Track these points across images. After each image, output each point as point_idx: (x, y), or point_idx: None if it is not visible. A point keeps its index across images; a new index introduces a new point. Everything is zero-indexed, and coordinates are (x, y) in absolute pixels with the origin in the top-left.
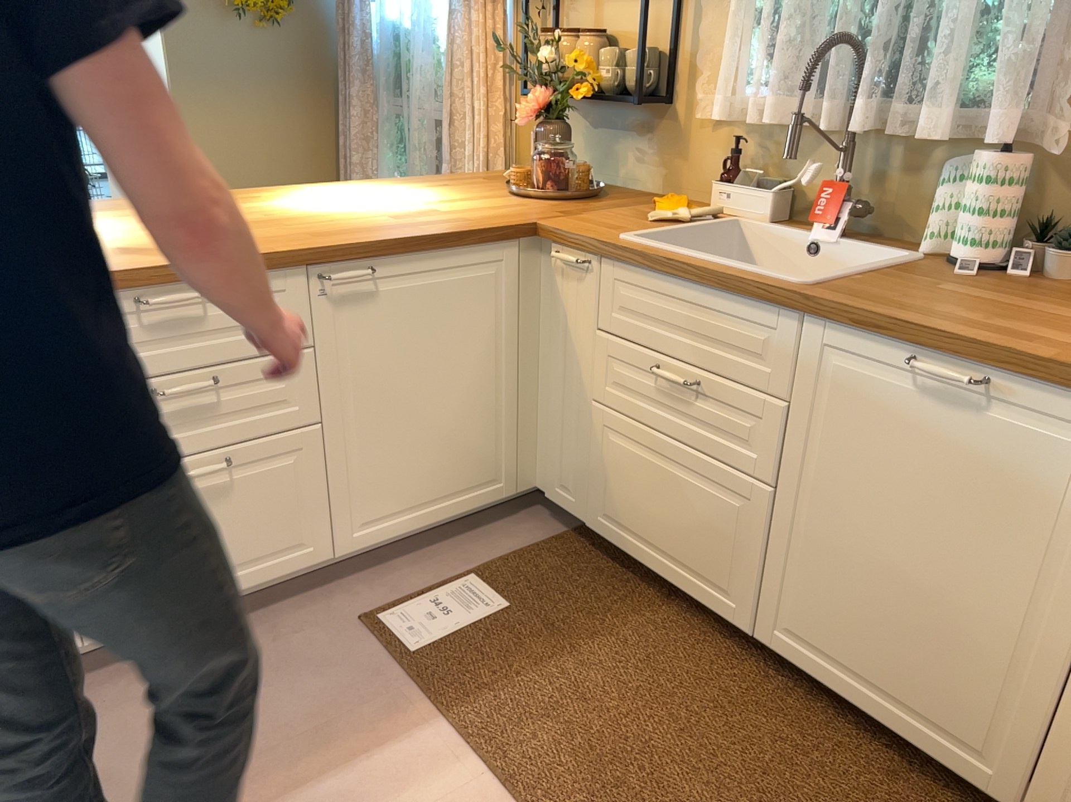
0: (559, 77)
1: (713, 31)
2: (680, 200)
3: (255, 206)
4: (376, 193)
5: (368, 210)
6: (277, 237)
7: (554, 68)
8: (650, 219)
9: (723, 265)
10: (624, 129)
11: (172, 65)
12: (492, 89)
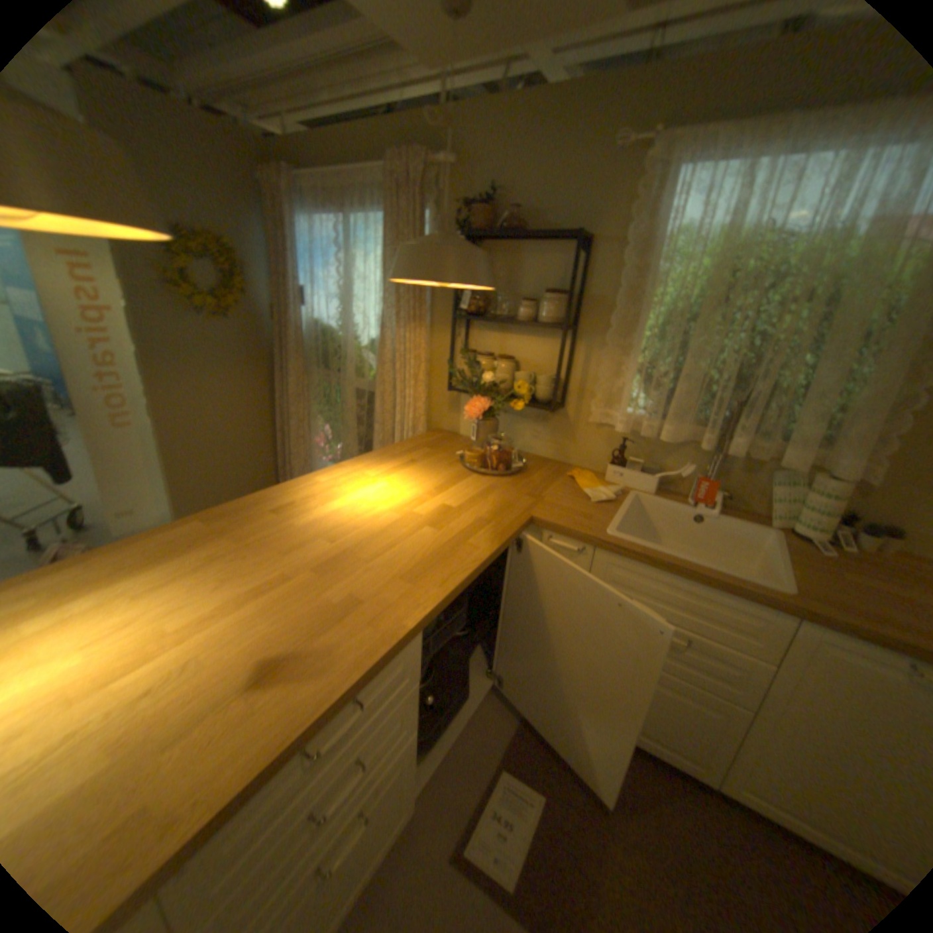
0: (495, 390)
1: (606, 369)
2: (592, 476)
3: (304, 524)
4: (378, 482)
5: (399, 514)
6: (381, 593)
7: (490, 383)
8: (592, 499)
9: (717, 570)
10: (523, 416)
11: (136, 350)
12: (417, 380)
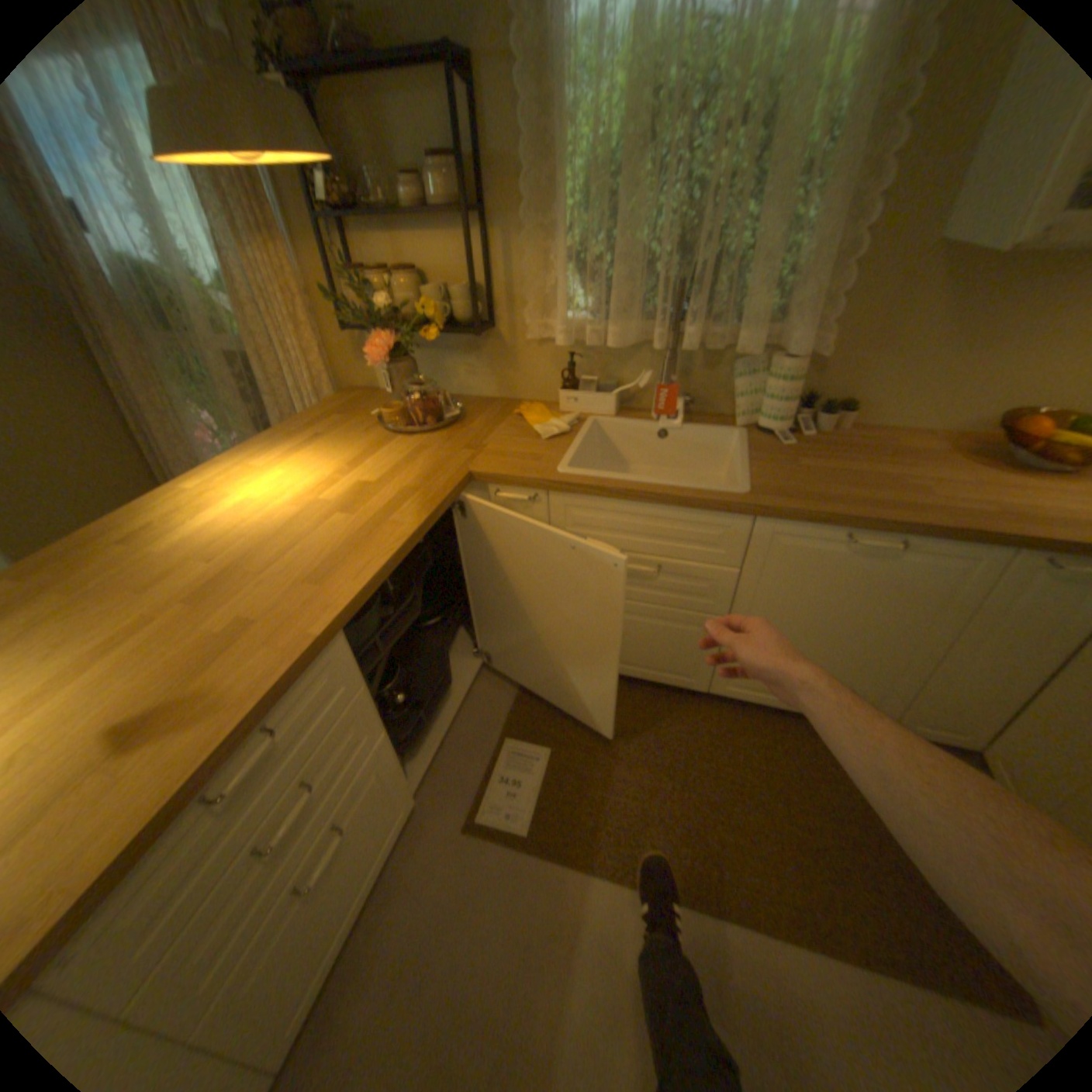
0: (397, 317)
1: (530, 265)
2: (541, 409)
3: (168, 547)
4: (270, 472)
5: (300, 505)
6: (278, 604)
7: (388, 309)
8: (542, 437)
9: (671, 486)
10: (449, 348)
11: None
12: (297, 323)
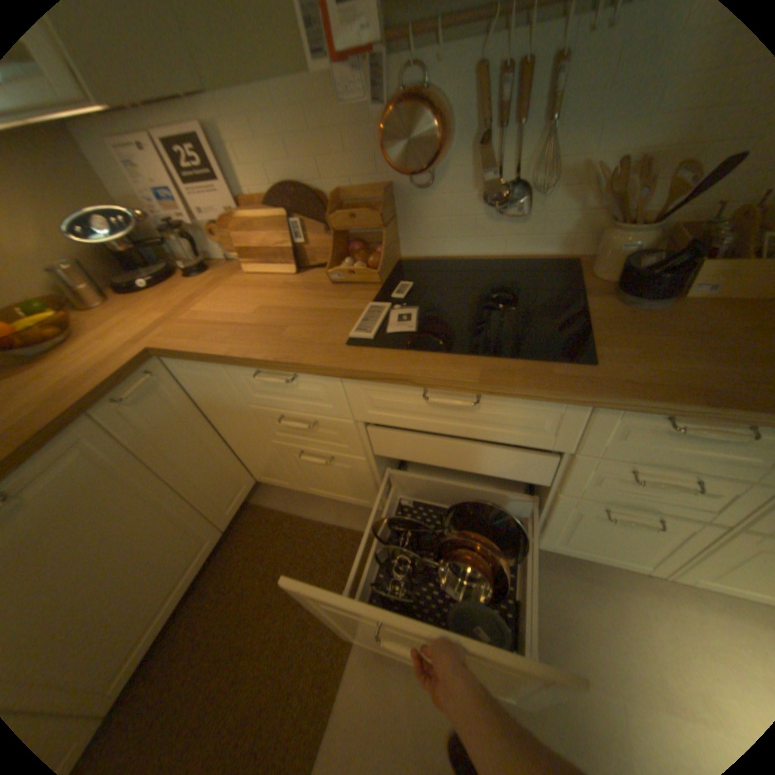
0: None
1: None
2: None
3: None
4: None
5: None
6: None
7: None
8: None
9: None
10: None
11: None
12: None
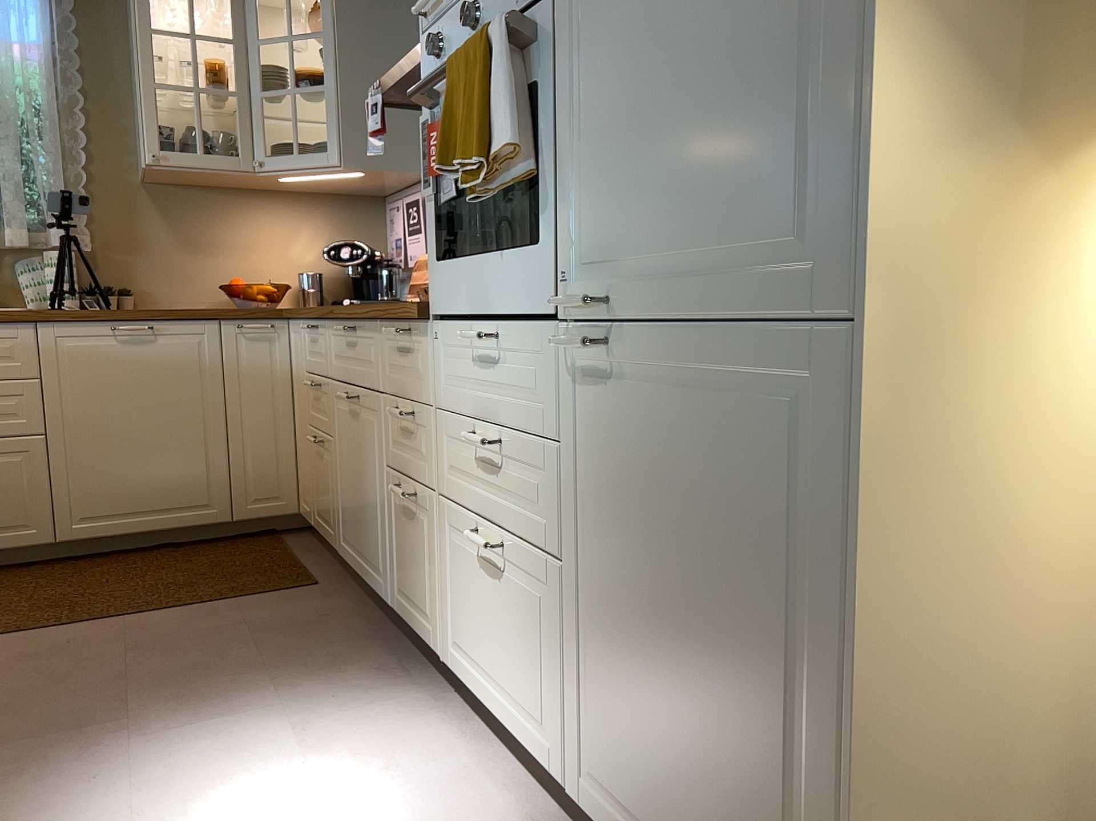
0: None
1: None
2: None
3: None
4: None
5: None
6: None
7: None
8: None
9: None
10: None
11: None
12: None
